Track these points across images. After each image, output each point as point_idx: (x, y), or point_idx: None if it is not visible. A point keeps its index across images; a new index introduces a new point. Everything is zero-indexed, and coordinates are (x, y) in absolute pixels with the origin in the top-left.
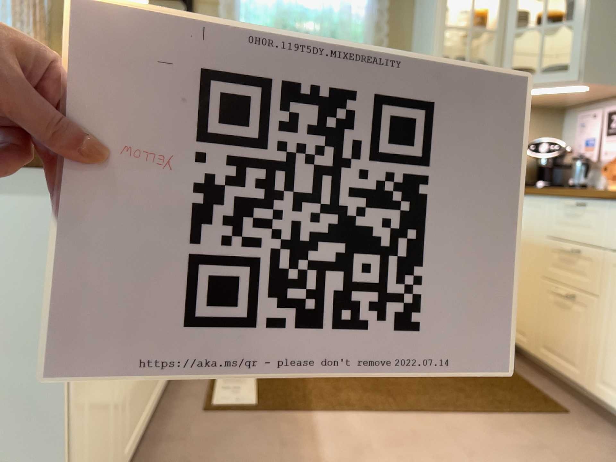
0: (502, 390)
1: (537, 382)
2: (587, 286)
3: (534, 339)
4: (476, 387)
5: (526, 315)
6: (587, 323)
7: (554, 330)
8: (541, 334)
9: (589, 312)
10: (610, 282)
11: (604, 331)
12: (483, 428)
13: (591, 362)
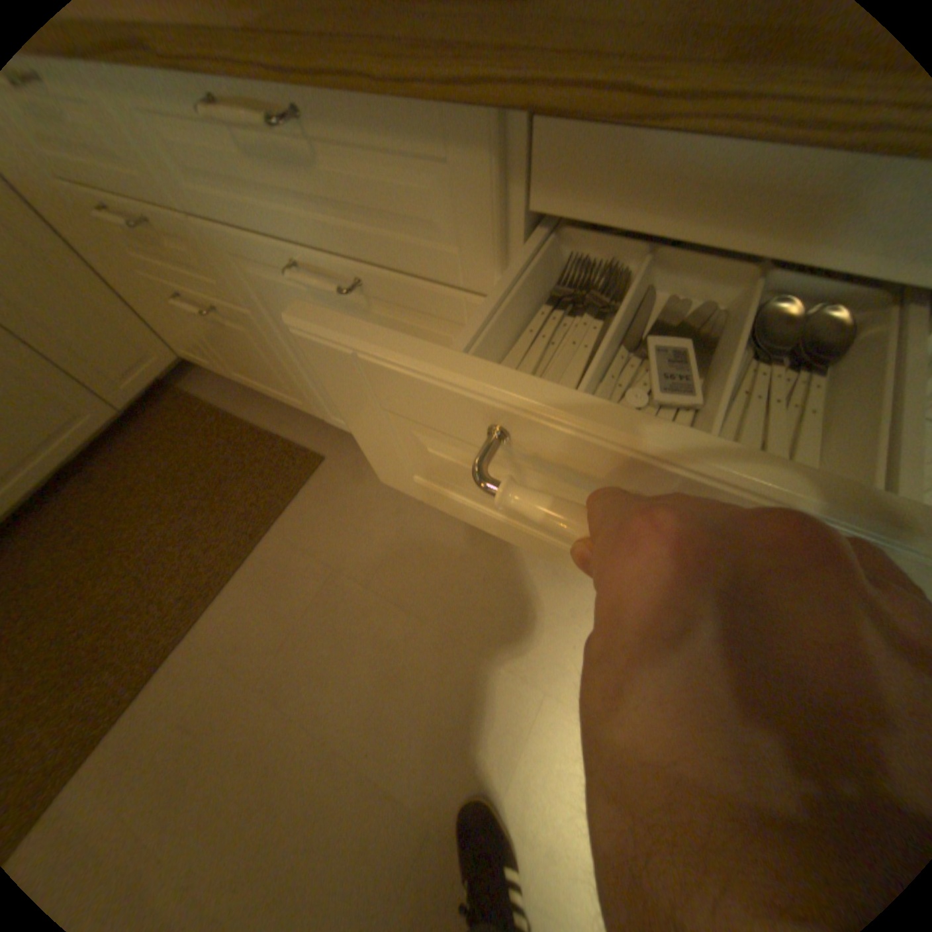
0: (229, 480)
1: (257, 414)
2: (208, 289)
3: (209, 362)
4: (198, 506)
5: (168, 330)
6: (257, 347)
7: (223, 353)
8: (210, 355)
9: (246, 331)
10: (237, 285)
11: (287, 359)
12: (251, 598)
13: (299, 393)
